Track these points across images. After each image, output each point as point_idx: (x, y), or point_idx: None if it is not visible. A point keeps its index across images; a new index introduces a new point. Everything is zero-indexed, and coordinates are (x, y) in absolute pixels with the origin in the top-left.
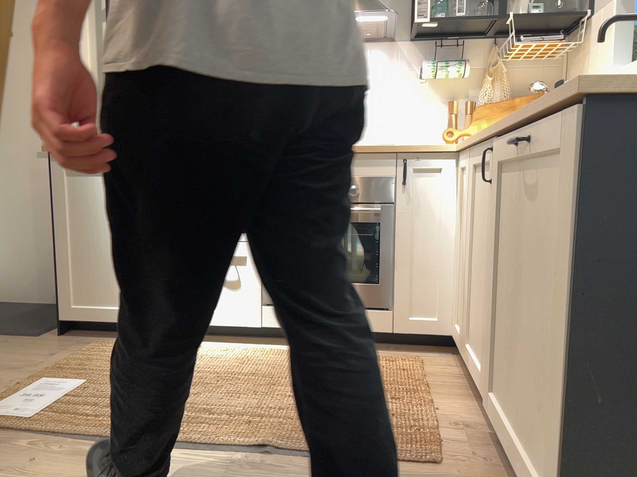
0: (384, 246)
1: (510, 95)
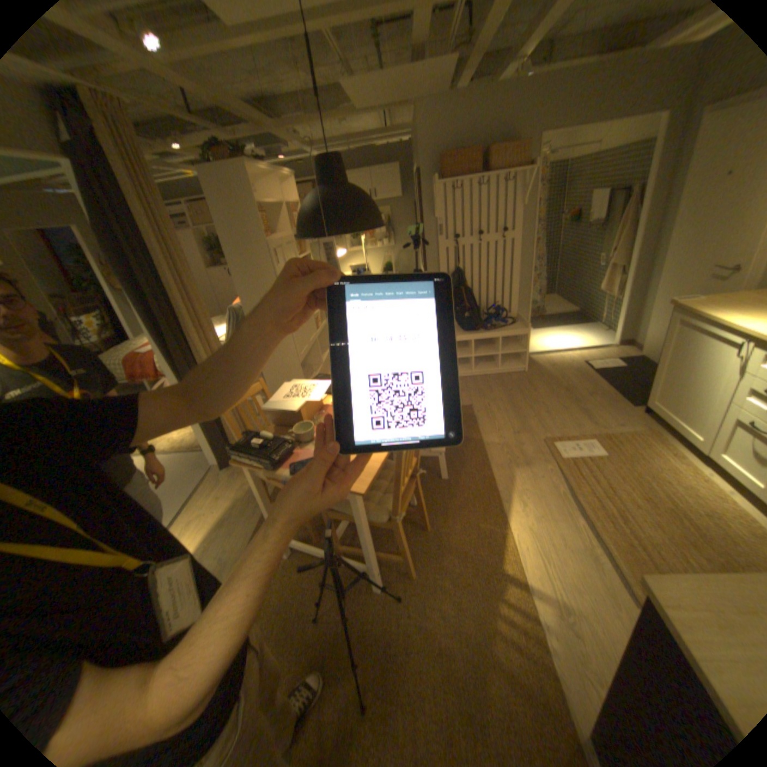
0: None
1: None
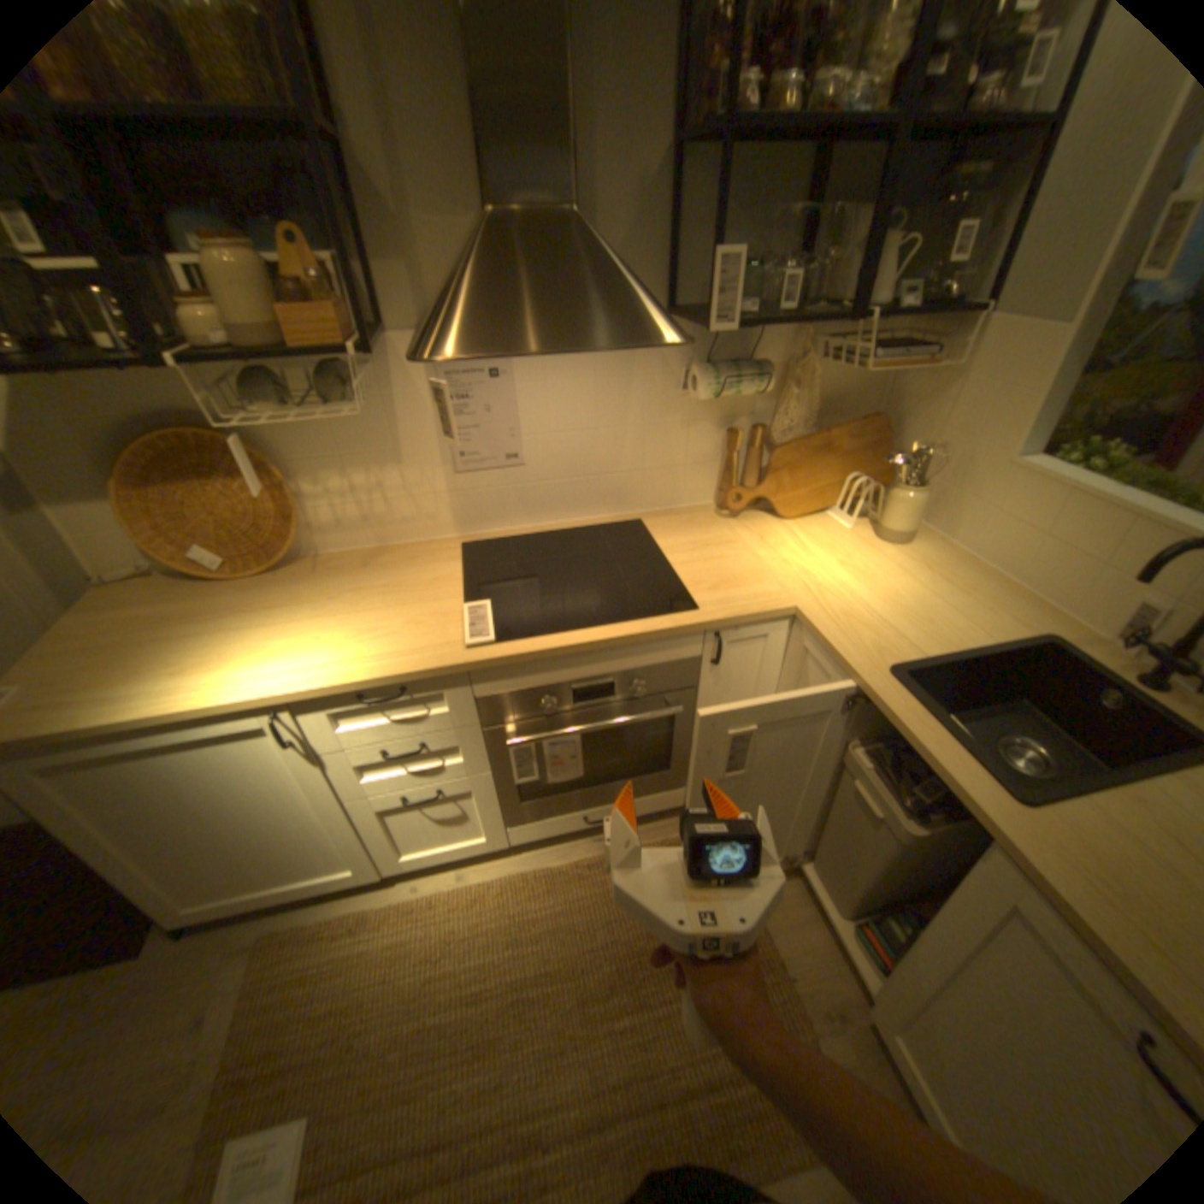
0: (675, 730)
1: (819, 409)
